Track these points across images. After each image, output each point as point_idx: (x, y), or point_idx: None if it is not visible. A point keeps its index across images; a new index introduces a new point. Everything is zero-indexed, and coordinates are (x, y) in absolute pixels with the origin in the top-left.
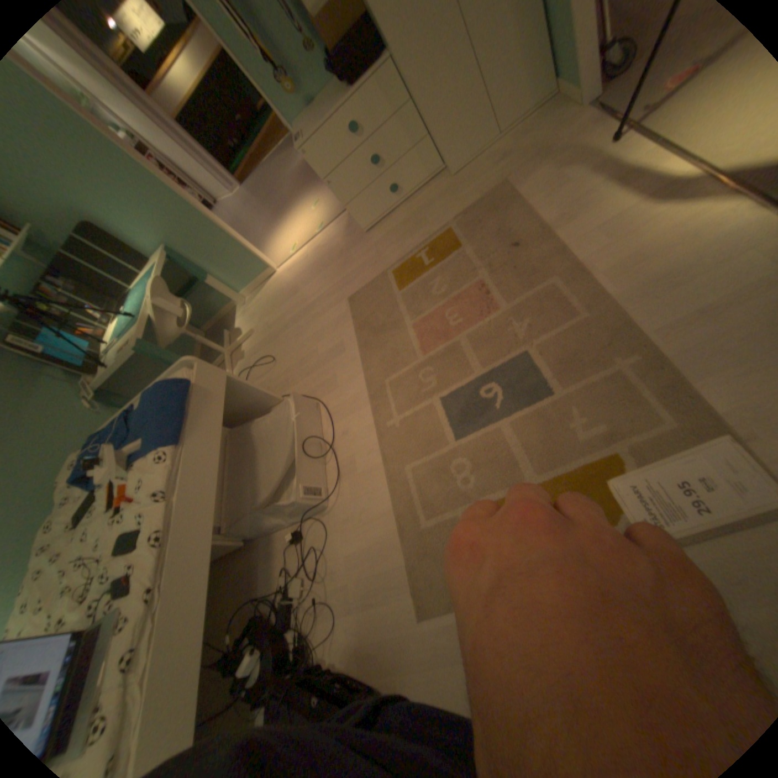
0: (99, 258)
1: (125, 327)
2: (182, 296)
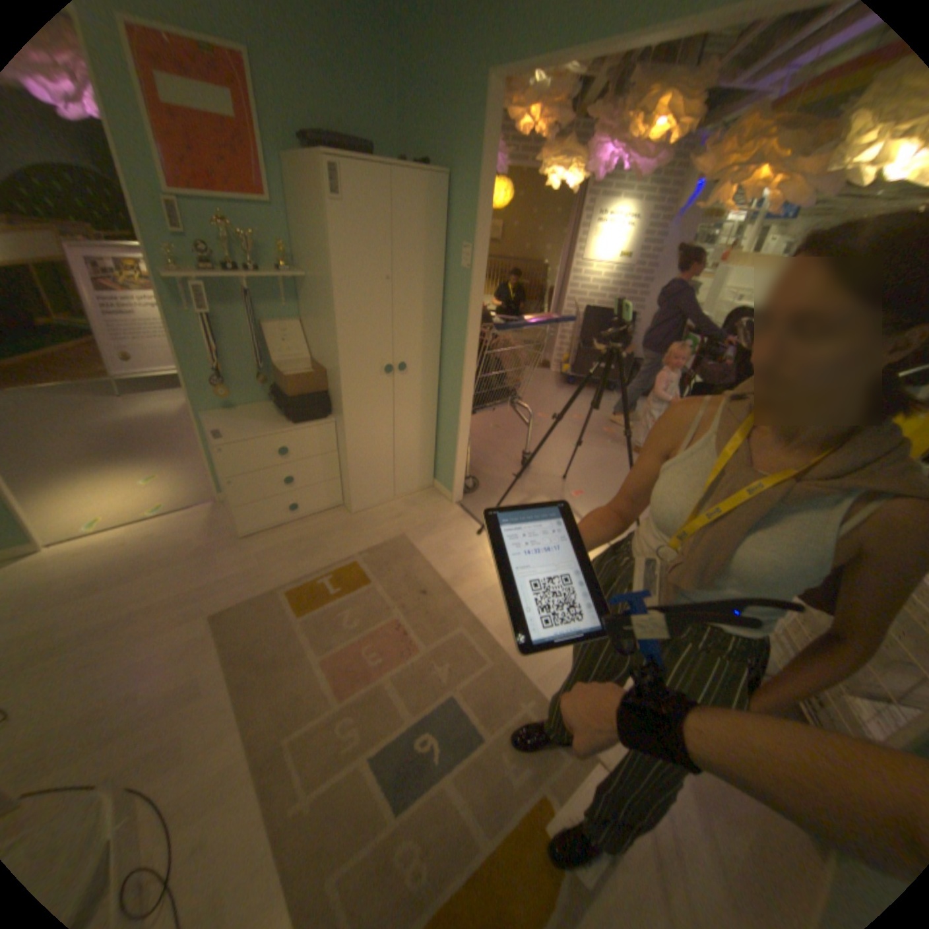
0: None
1: None
2: None
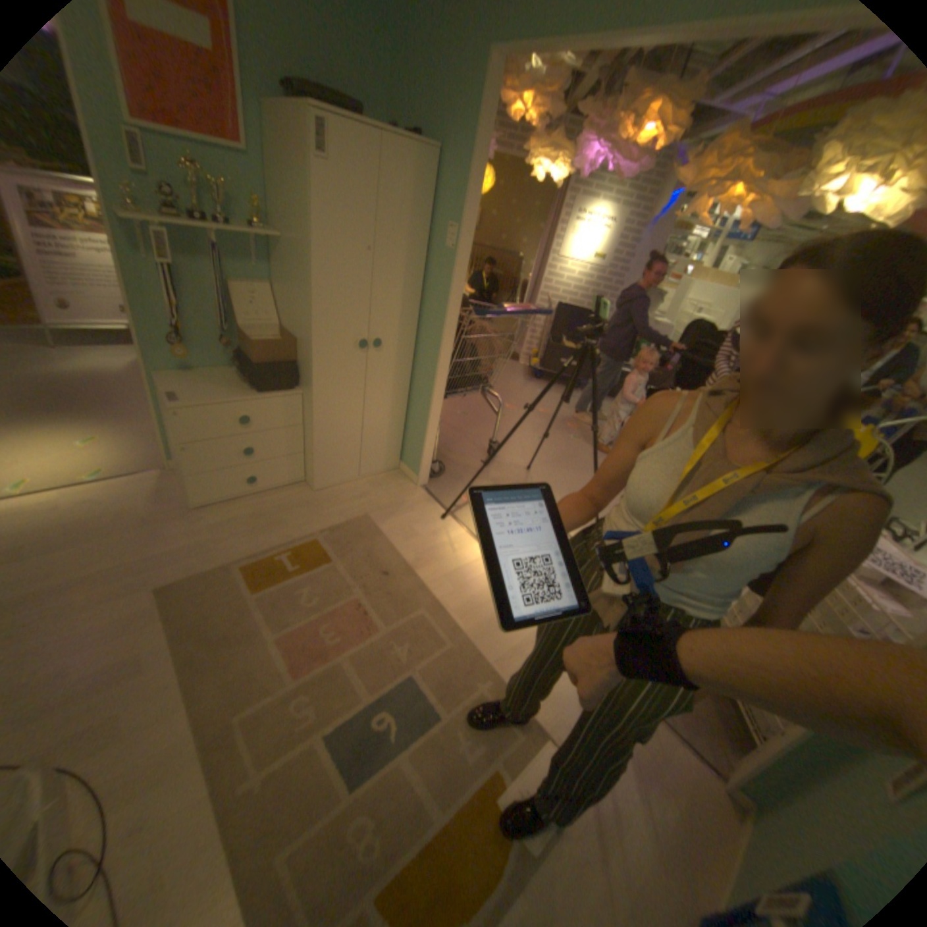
0: None
1: None
2: None
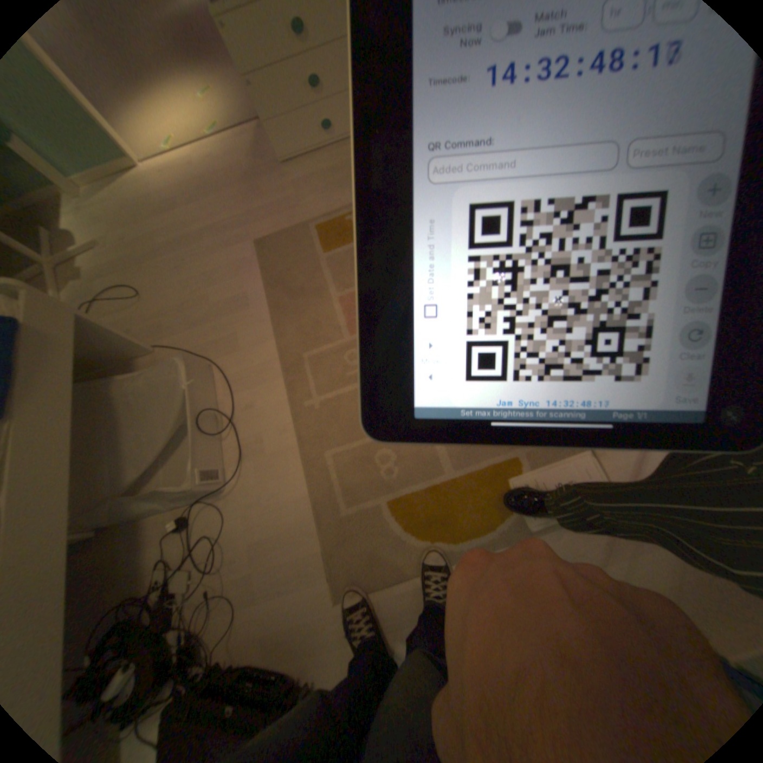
0: None
1: None
2: None
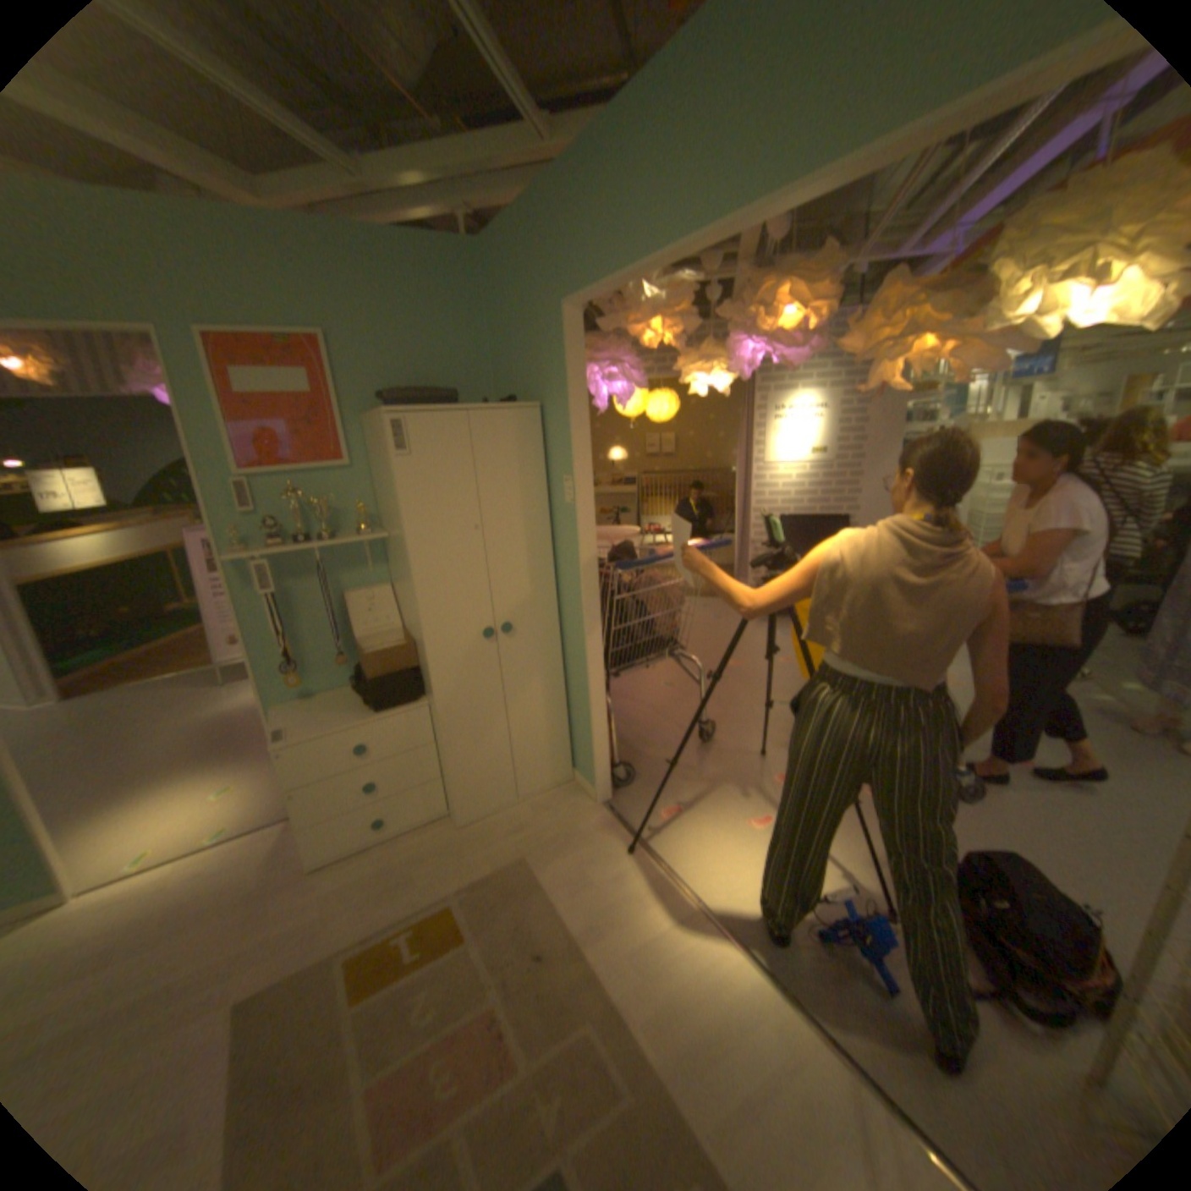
0: None
1: None
2: None
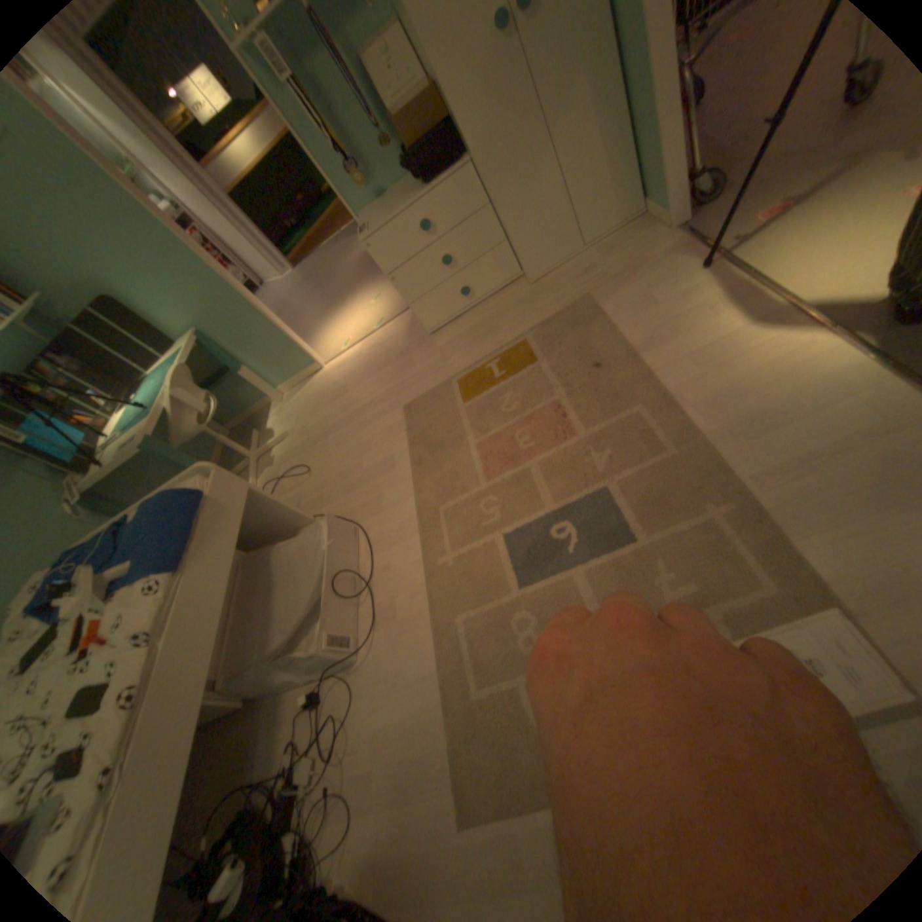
0: (115, 338)
1: (132, 419)
2: (208, 387)
